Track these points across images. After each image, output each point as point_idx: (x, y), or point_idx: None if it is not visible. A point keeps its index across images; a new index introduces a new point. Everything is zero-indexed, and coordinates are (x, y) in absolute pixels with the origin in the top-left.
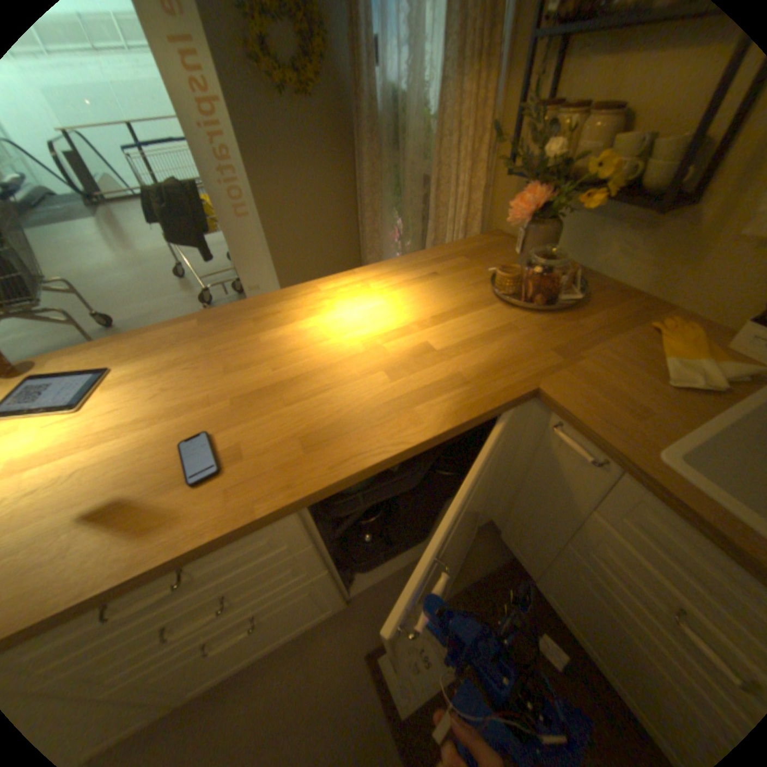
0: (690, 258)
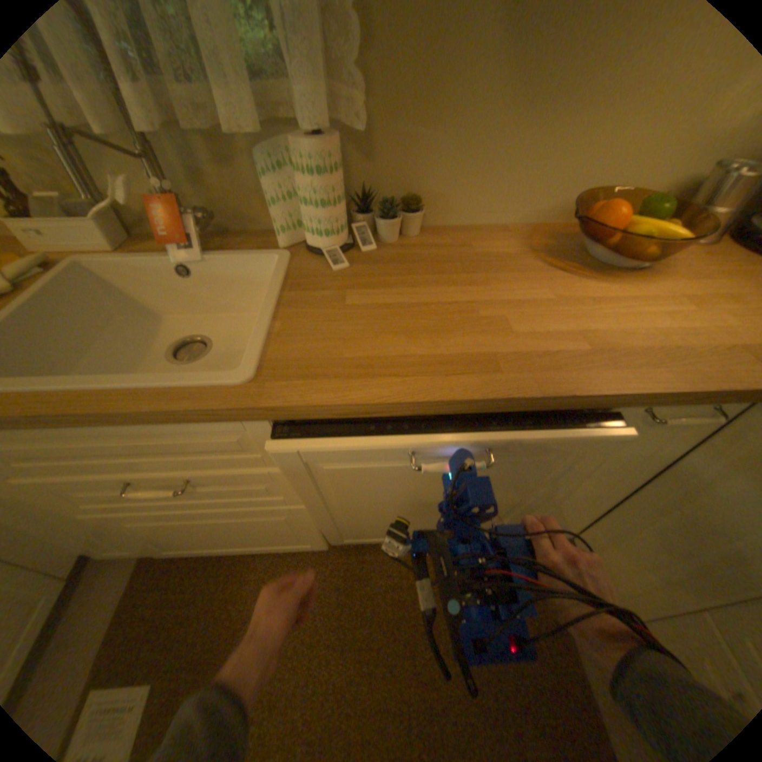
0: None
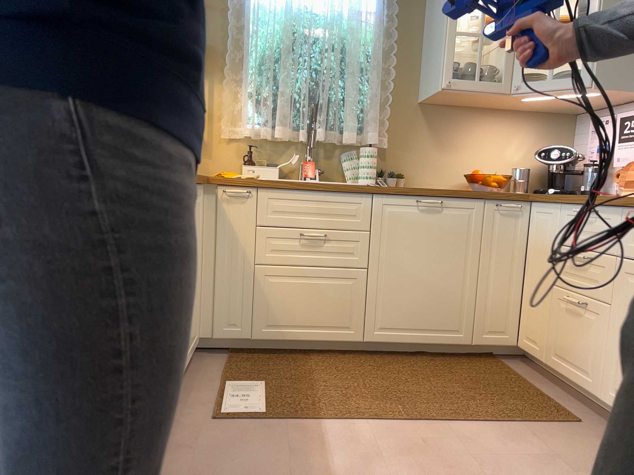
0: (206, 153)
